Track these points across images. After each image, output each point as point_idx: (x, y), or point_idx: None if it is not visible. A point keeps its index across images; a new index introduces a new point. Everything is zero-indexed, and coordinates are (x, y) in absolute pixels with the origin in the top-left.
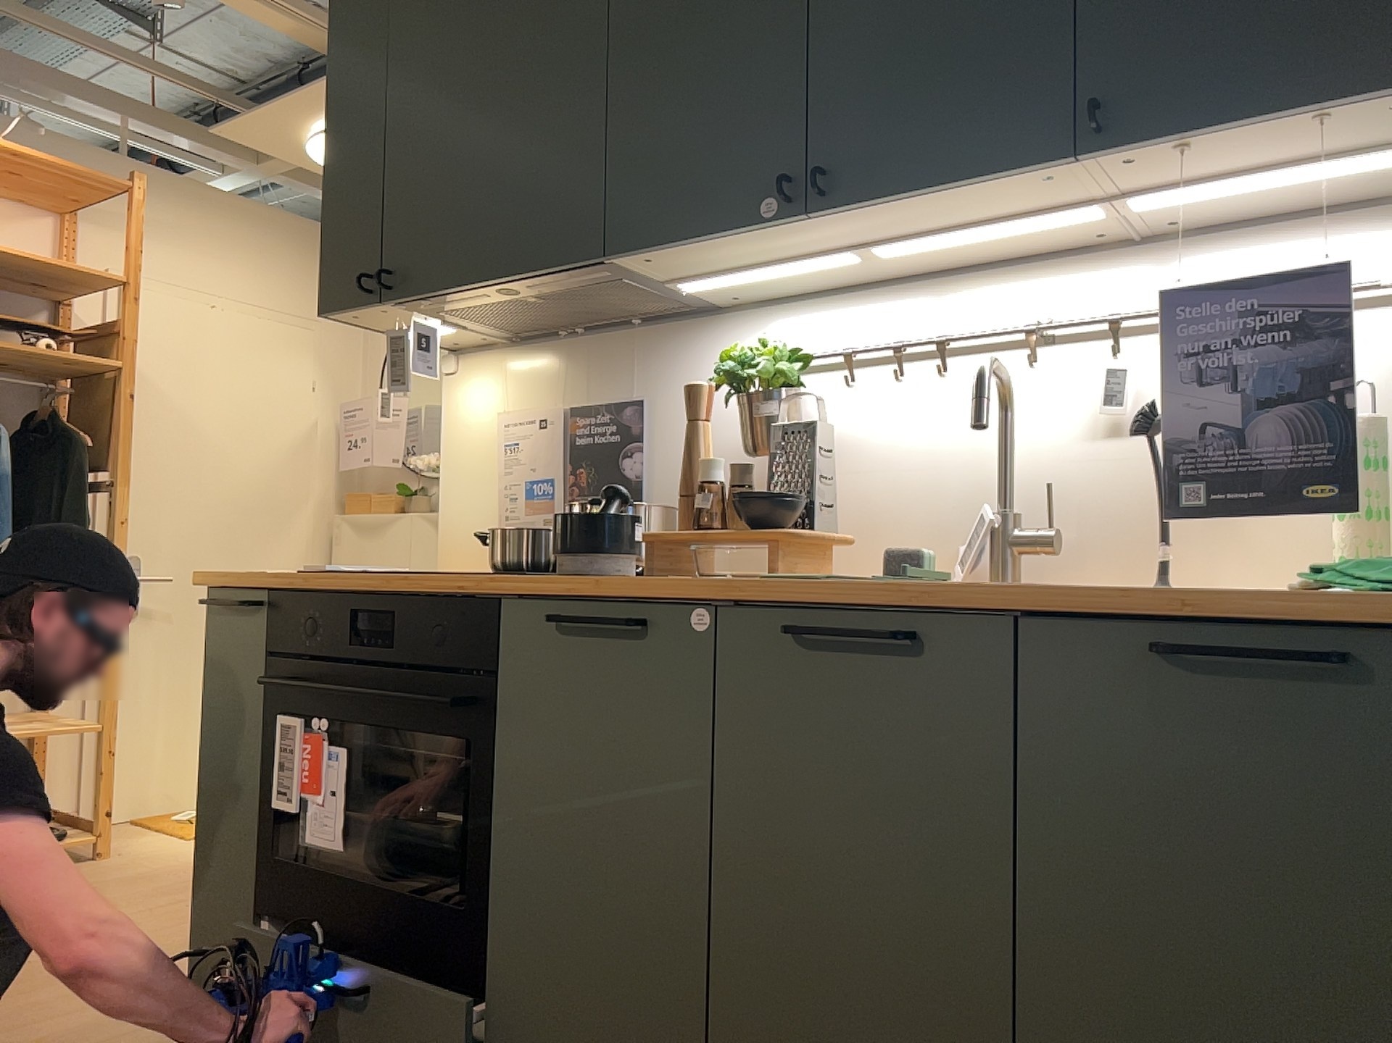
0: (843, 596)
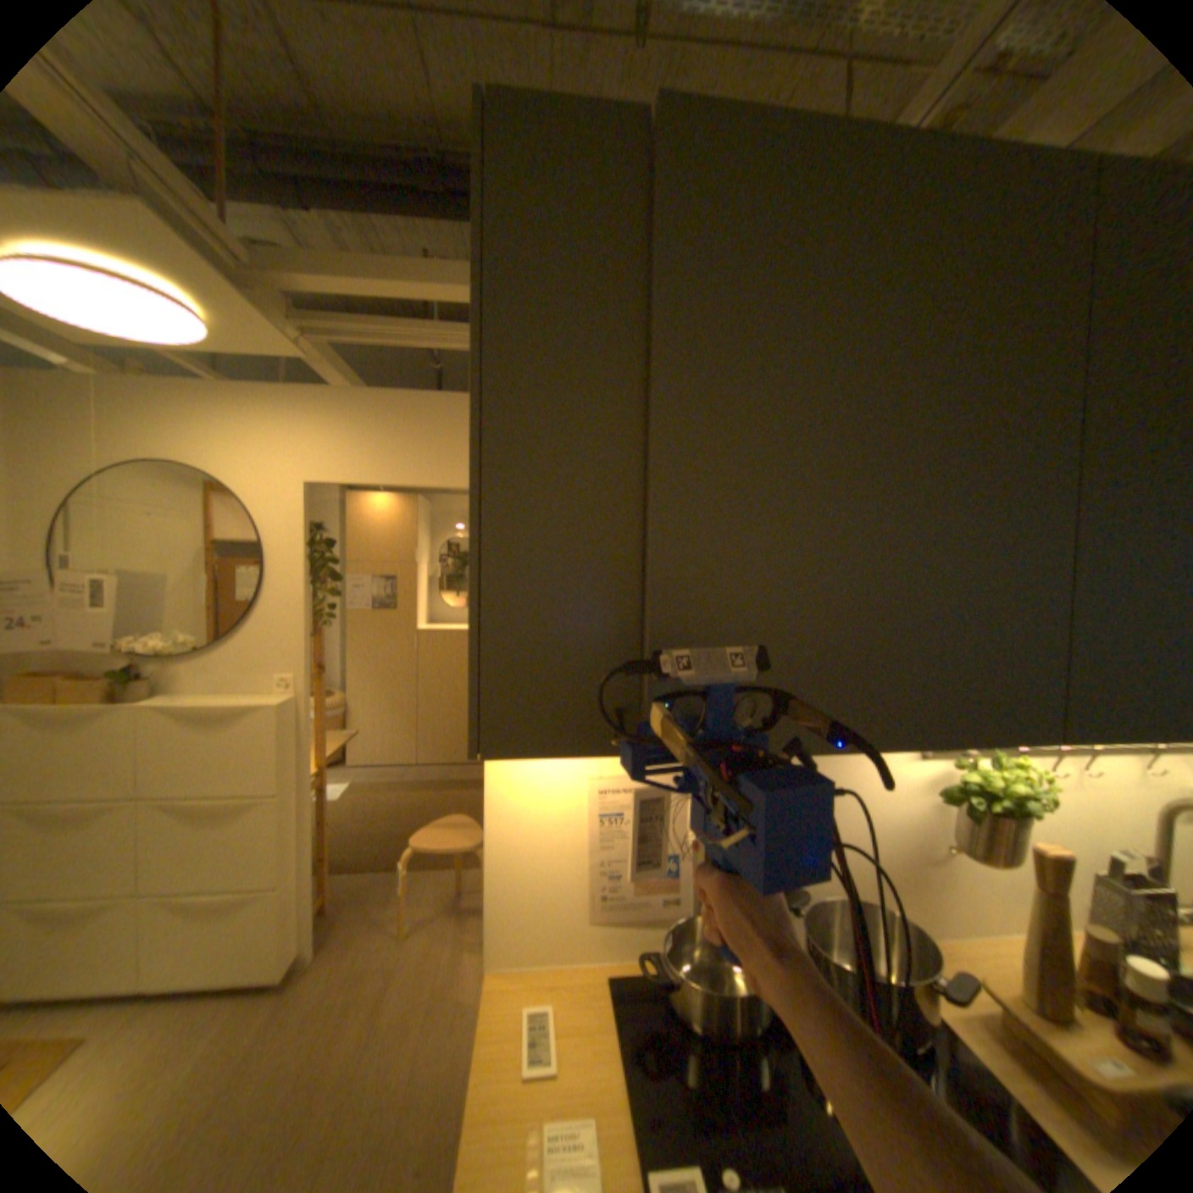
0: None
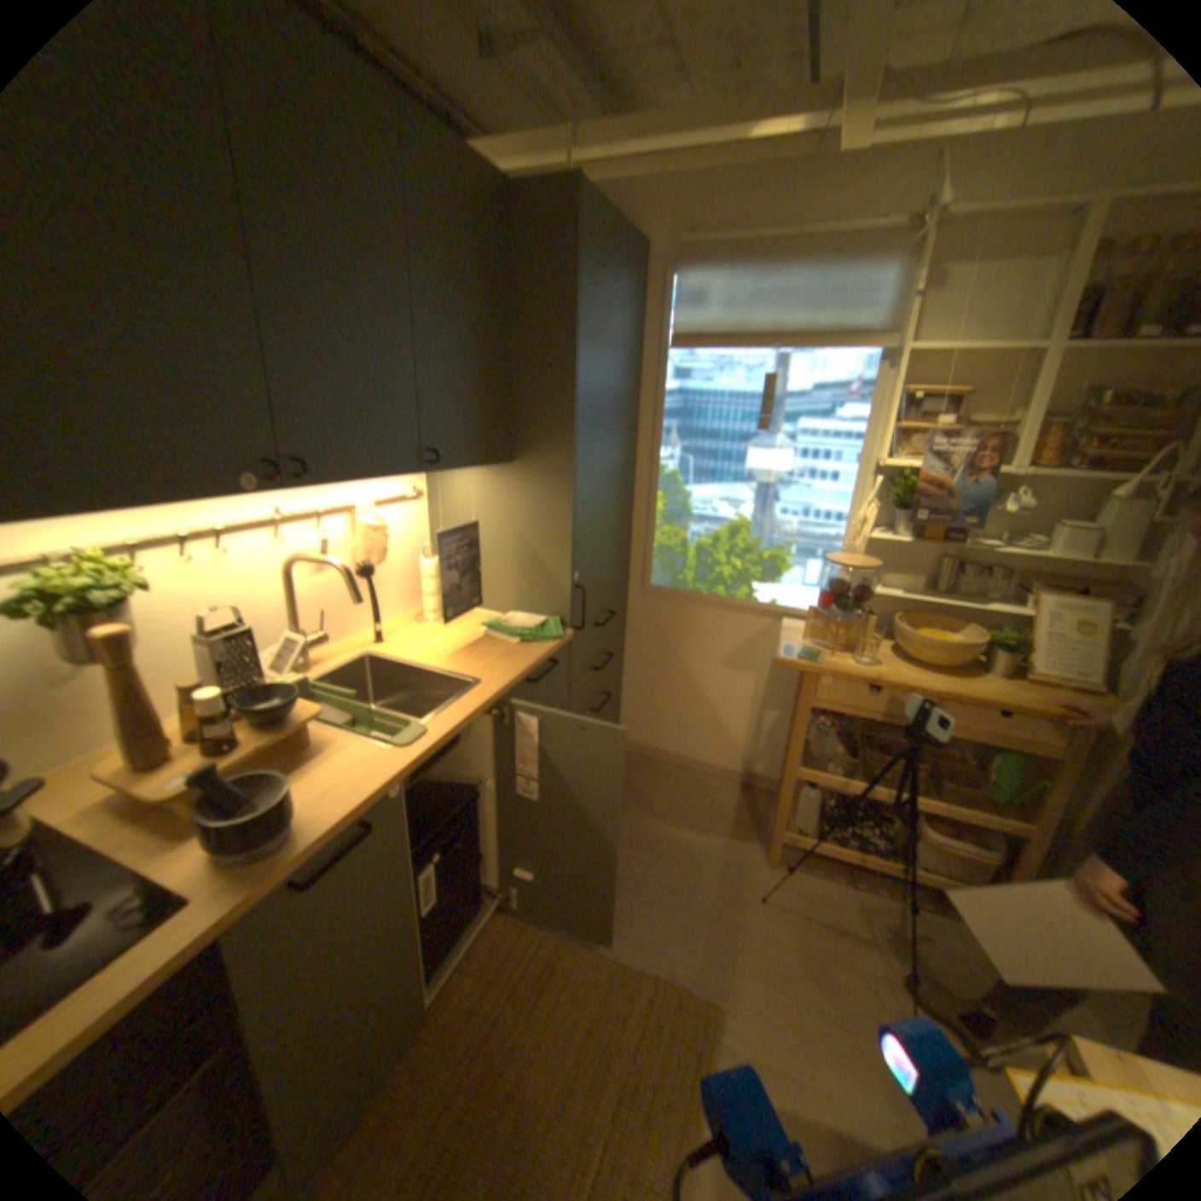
0: (450, 729)
